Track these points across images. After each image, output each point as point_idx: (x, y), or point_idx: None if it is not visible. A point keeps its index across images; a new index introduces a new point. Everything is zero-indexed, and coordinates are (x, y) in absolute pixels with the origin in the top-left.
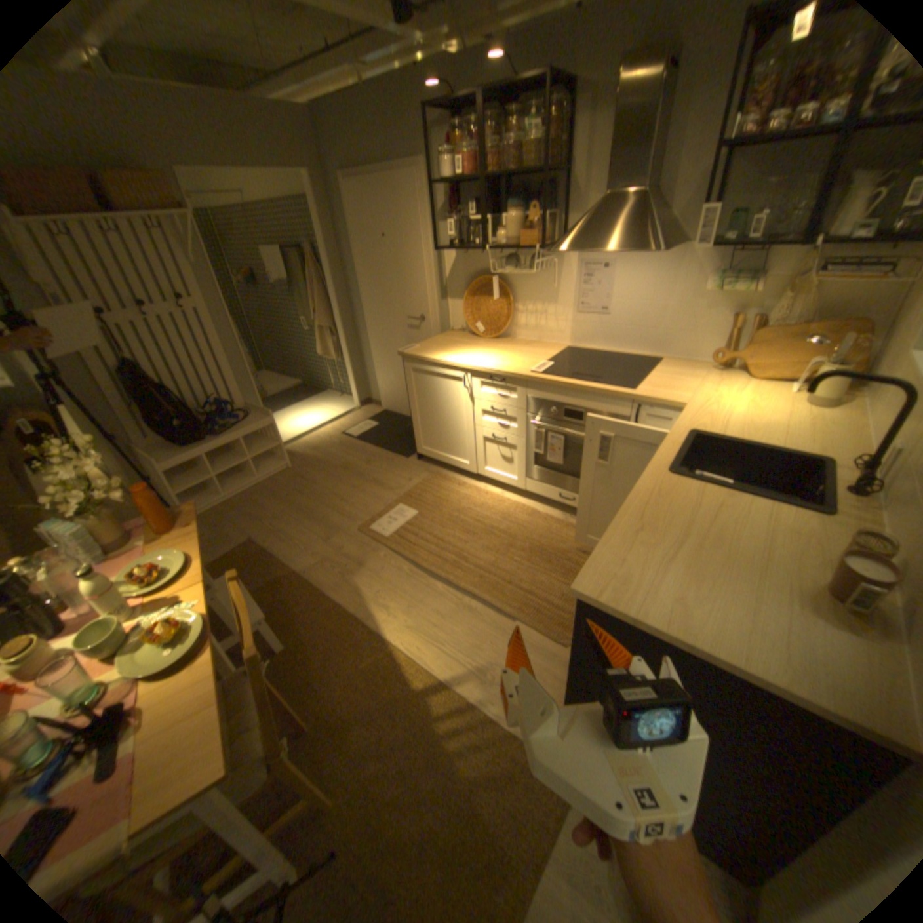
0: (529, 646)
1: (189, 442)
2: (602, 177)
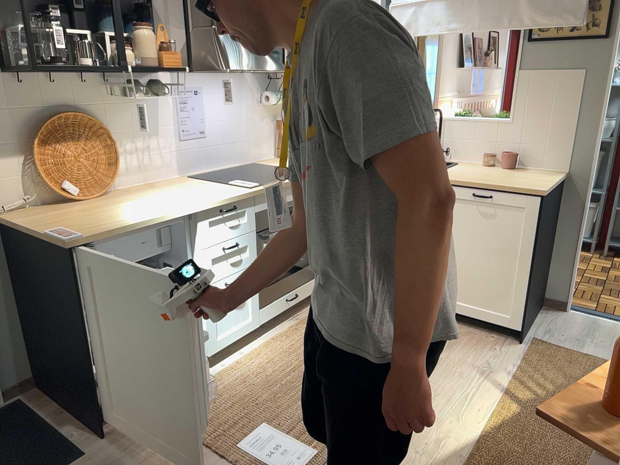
0: (449, 349)
1: None
2: (179, 14)
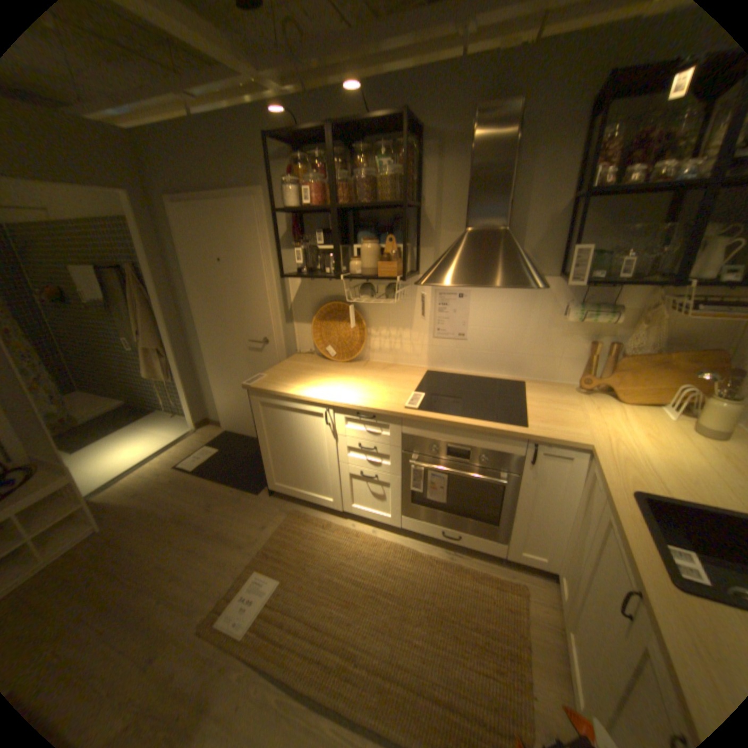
0: None
1: None
2: (453, 215)
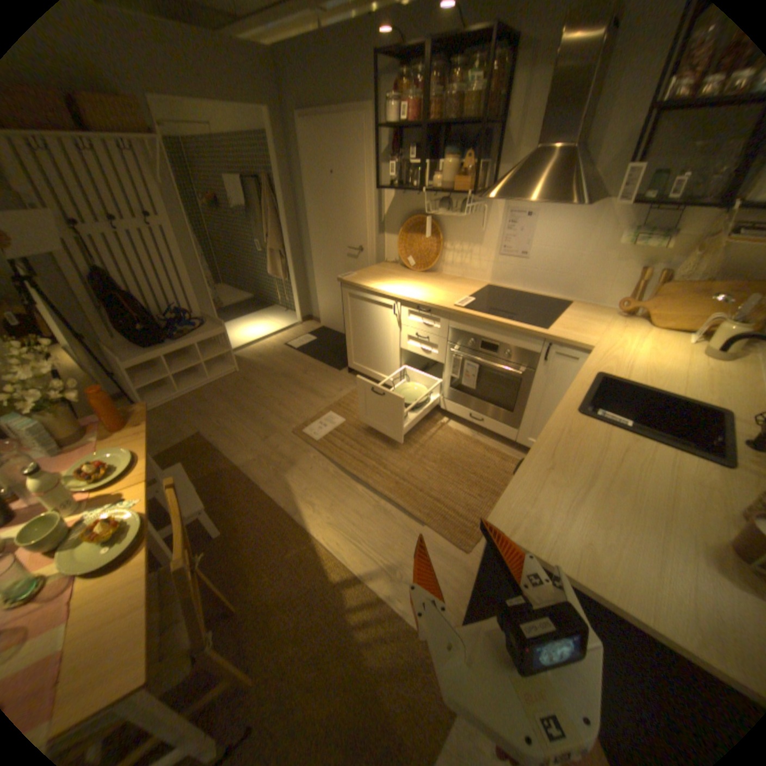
0: (435, 549)
1: (150, 345)
2: (534, 132)
